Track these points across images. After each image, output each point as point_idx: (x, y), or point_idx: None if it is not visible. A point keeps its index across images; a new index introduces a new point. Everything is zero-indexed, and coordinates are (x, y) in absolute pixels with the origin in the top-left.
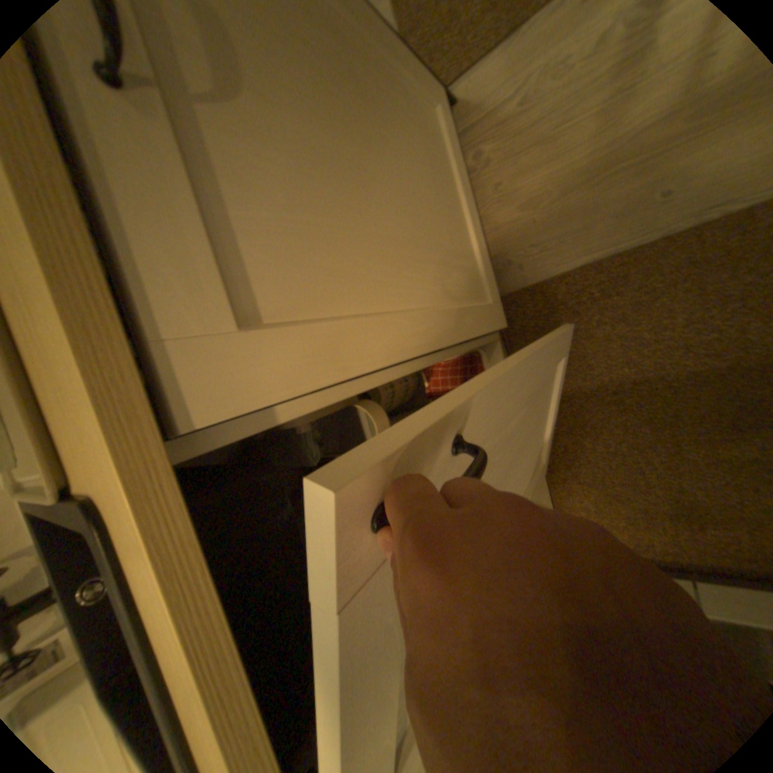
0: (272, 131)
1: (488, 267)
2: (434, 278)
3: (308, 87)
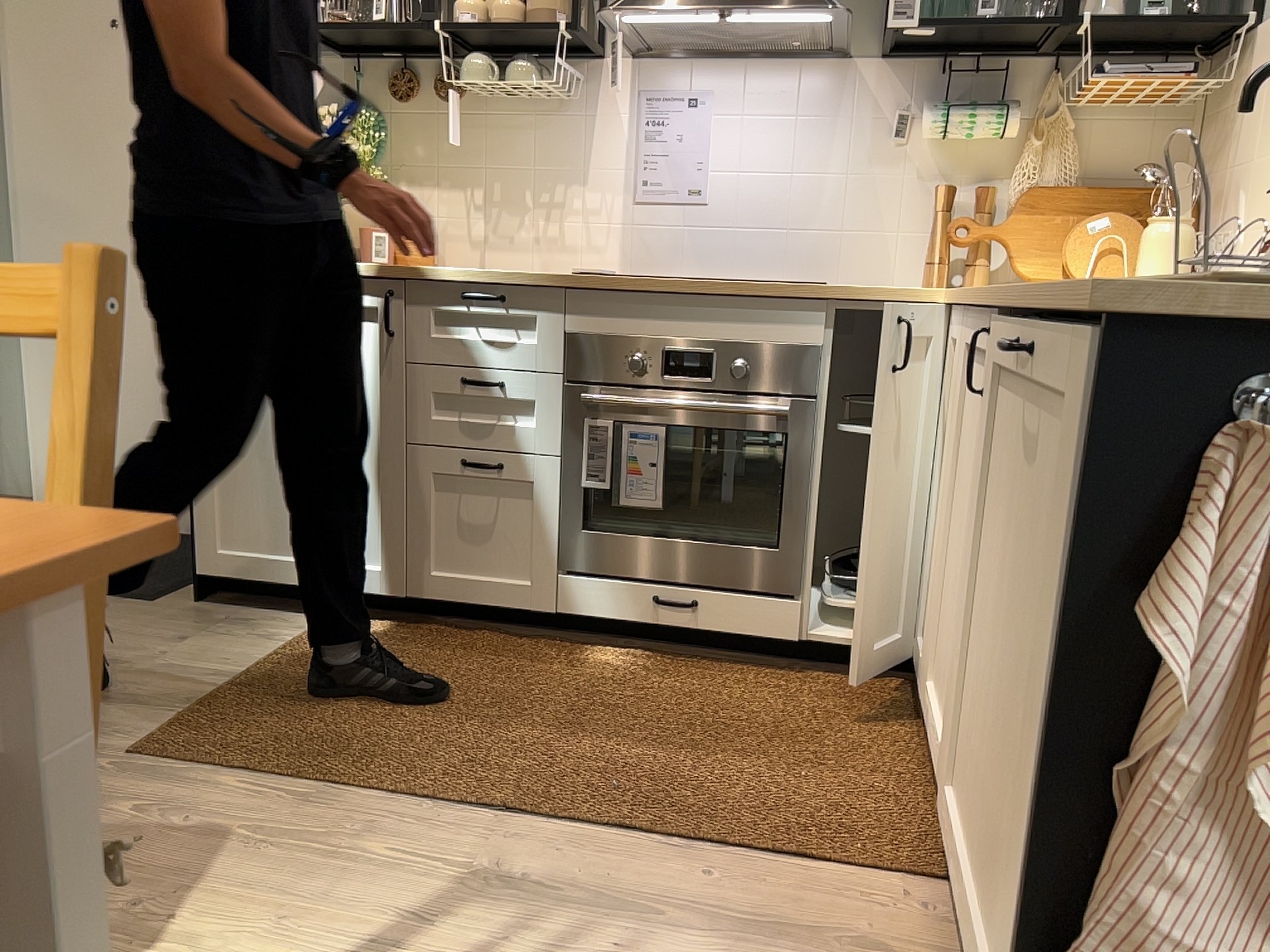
0: (1031, 464)
1: (963, 829)
2: (986, 636)
3: (1036, 545)
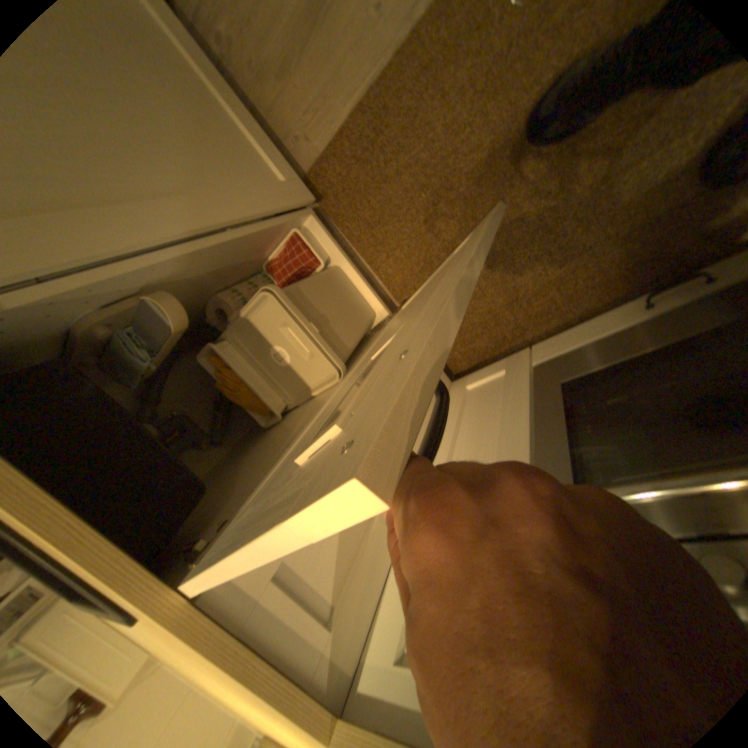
0: None
1: (268, 148)
2: (182, 167)
3: None
